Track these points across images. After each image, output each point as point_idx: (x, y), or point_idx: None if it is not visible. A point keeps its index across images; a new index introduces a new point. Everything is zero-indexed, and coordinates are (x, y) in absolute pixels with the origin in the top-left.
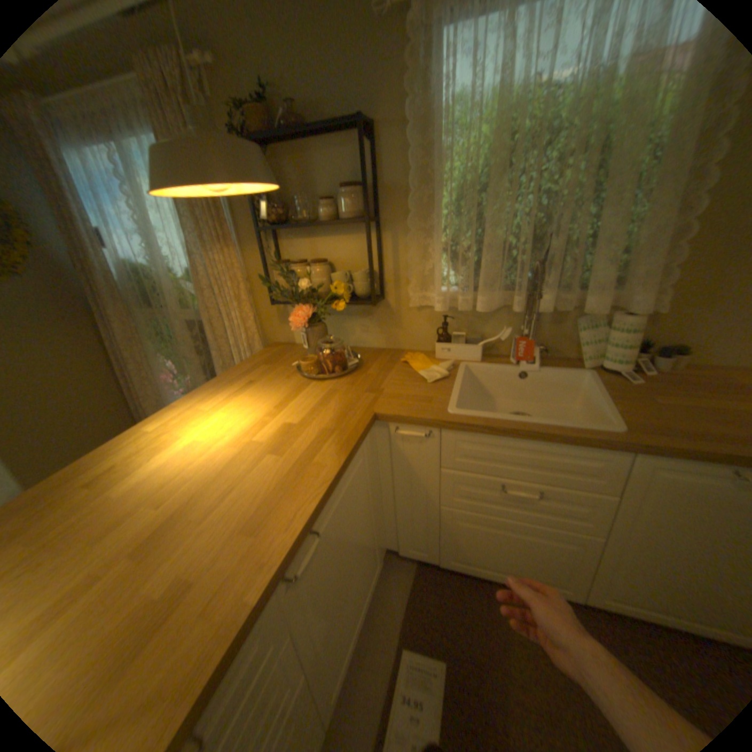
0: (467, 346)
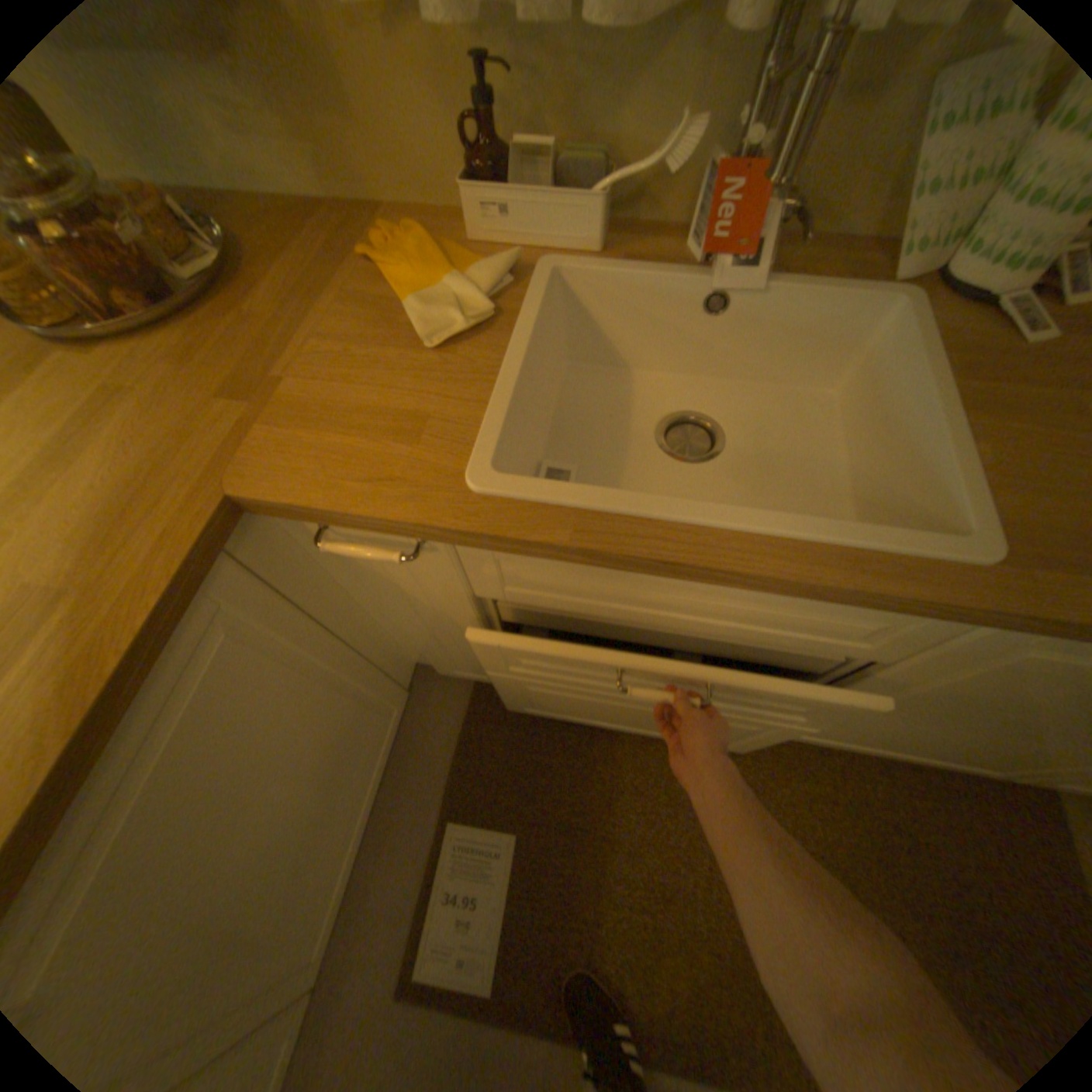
0: (560, 193)
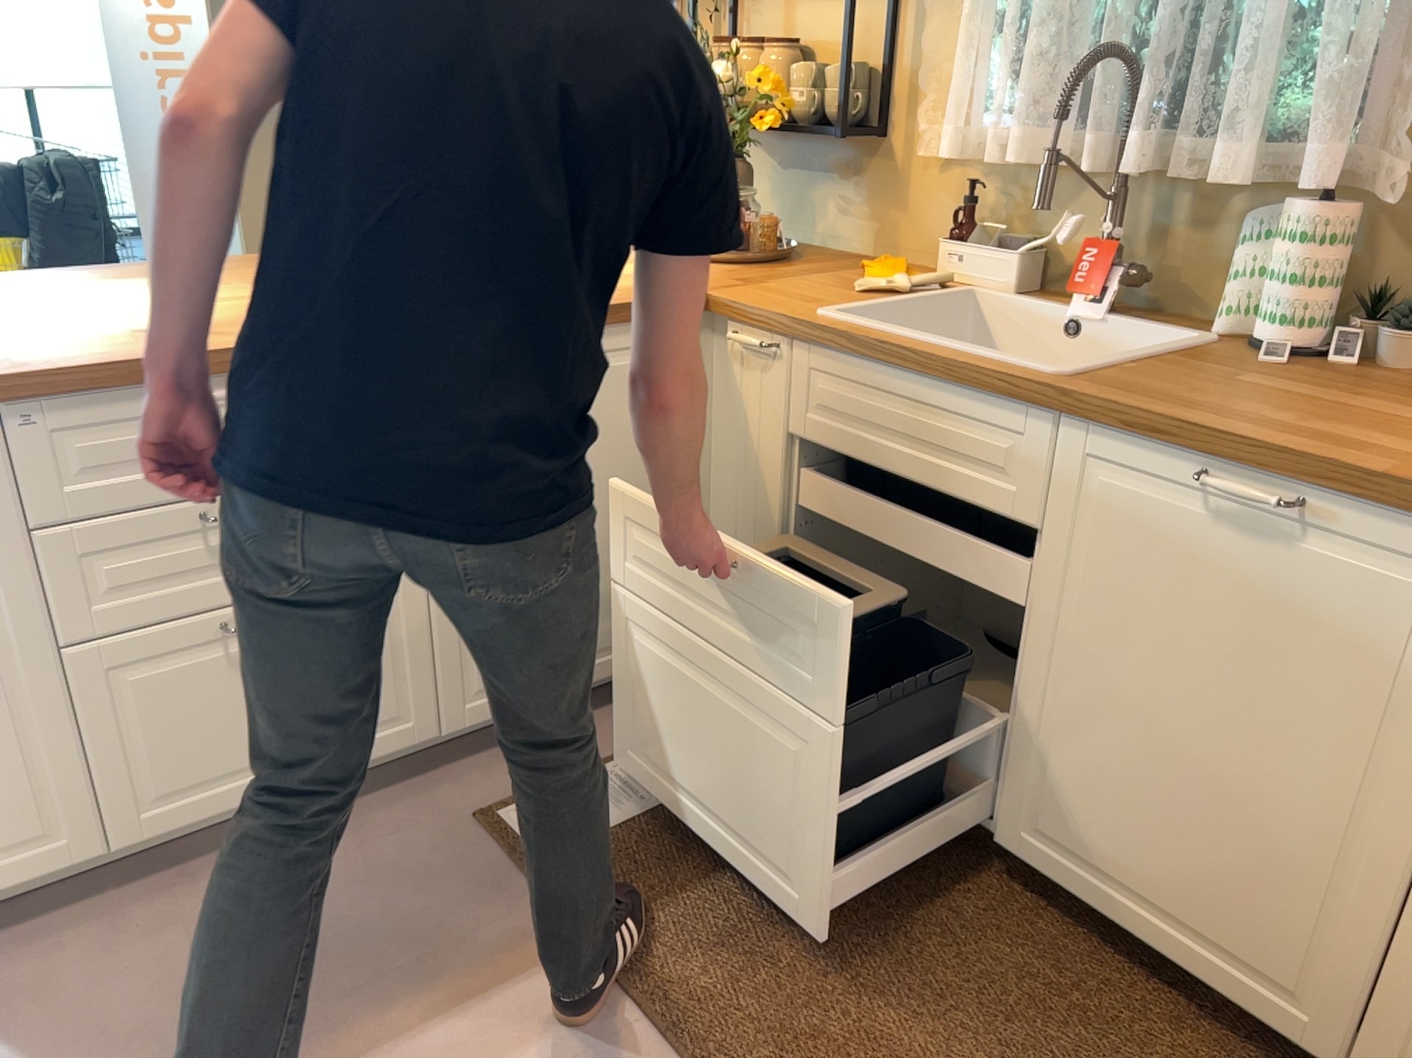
0: (991, 254)
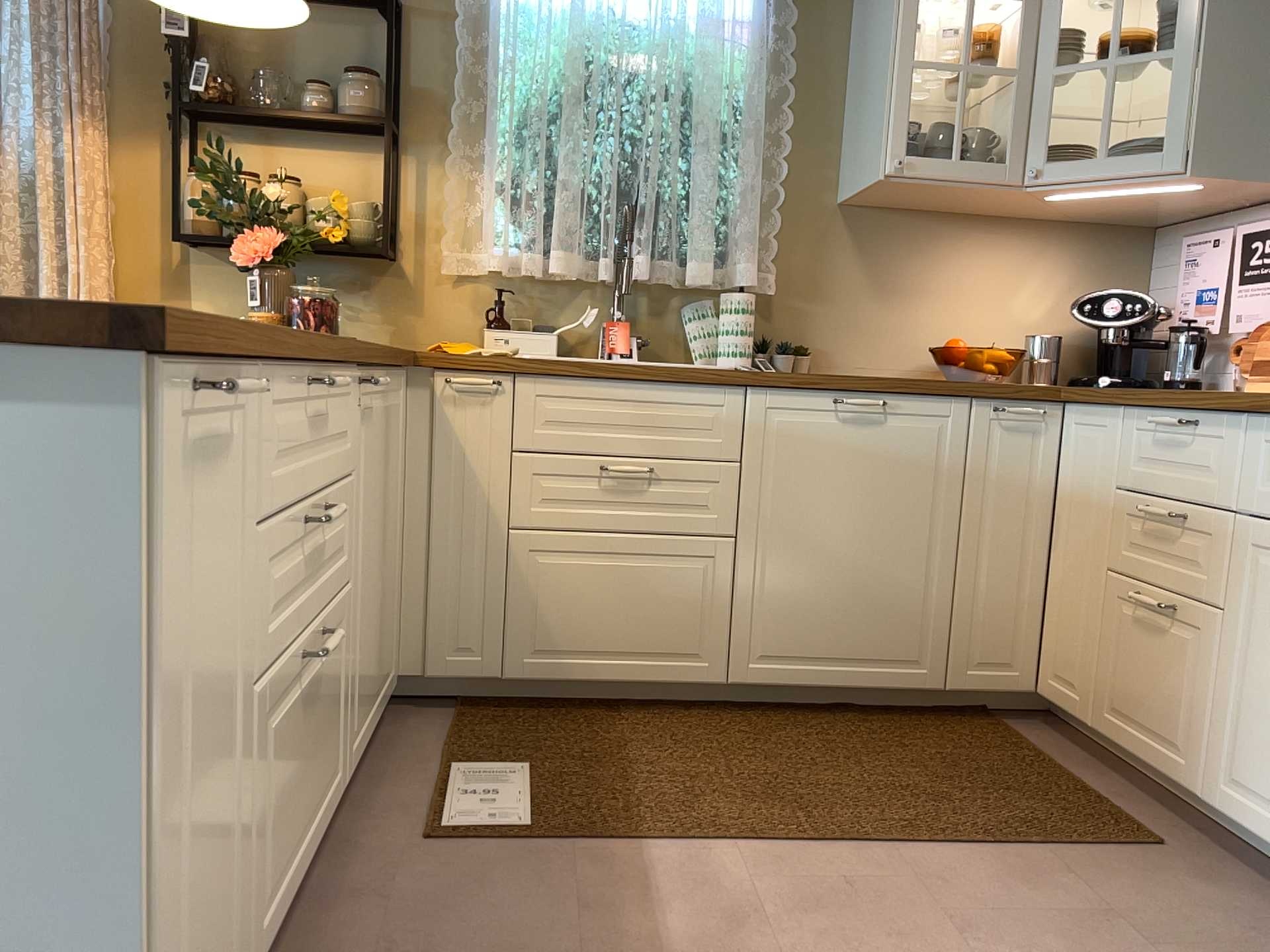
0: (536, 333)
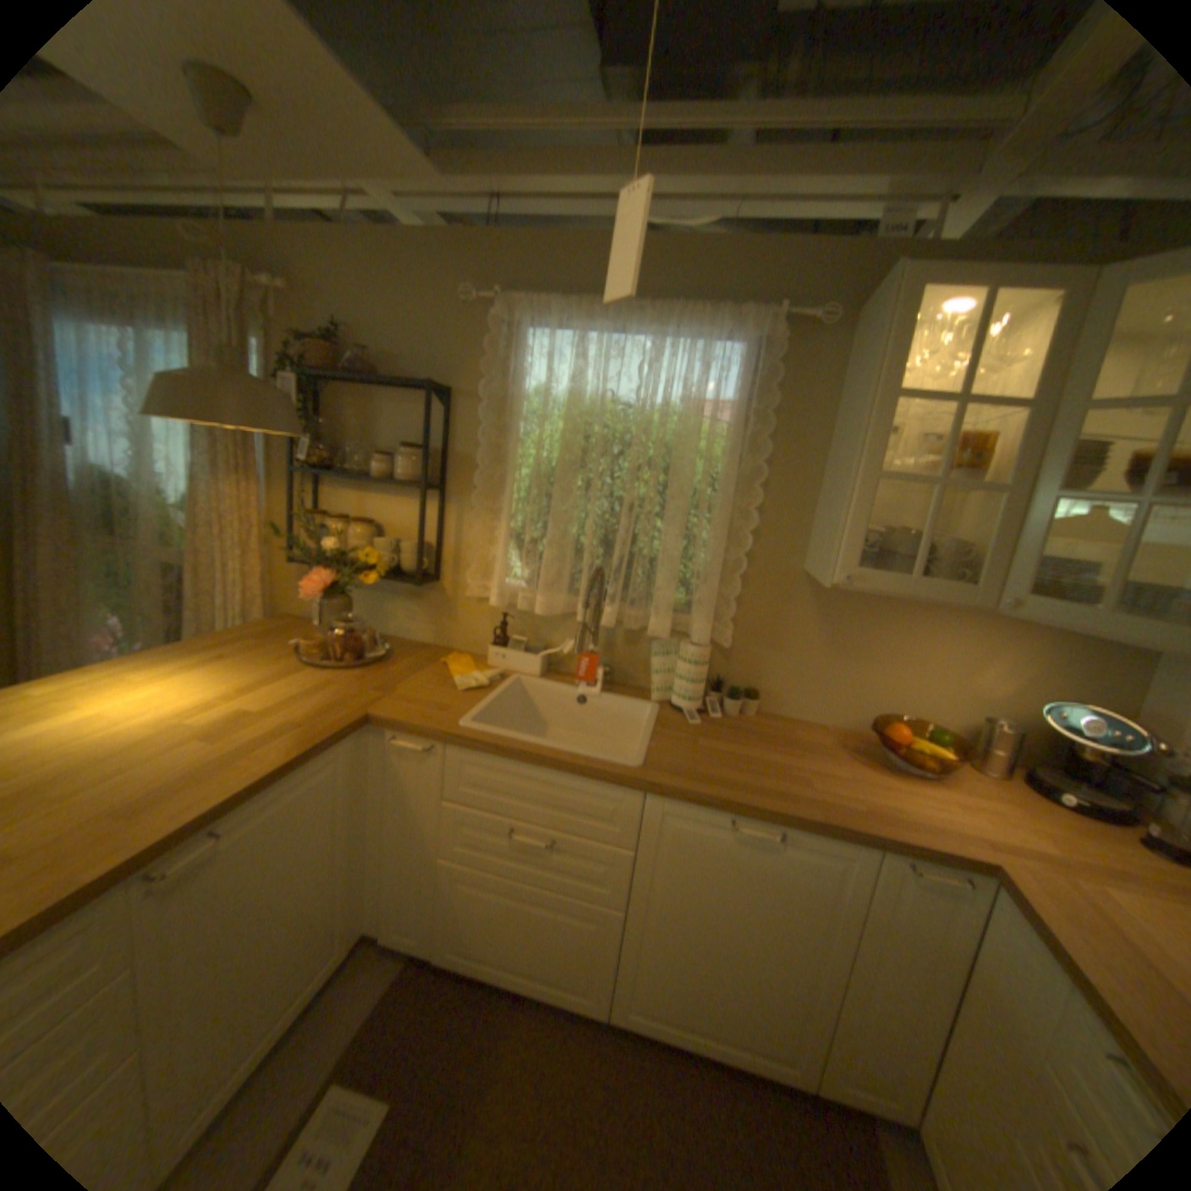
0: (524, 655)
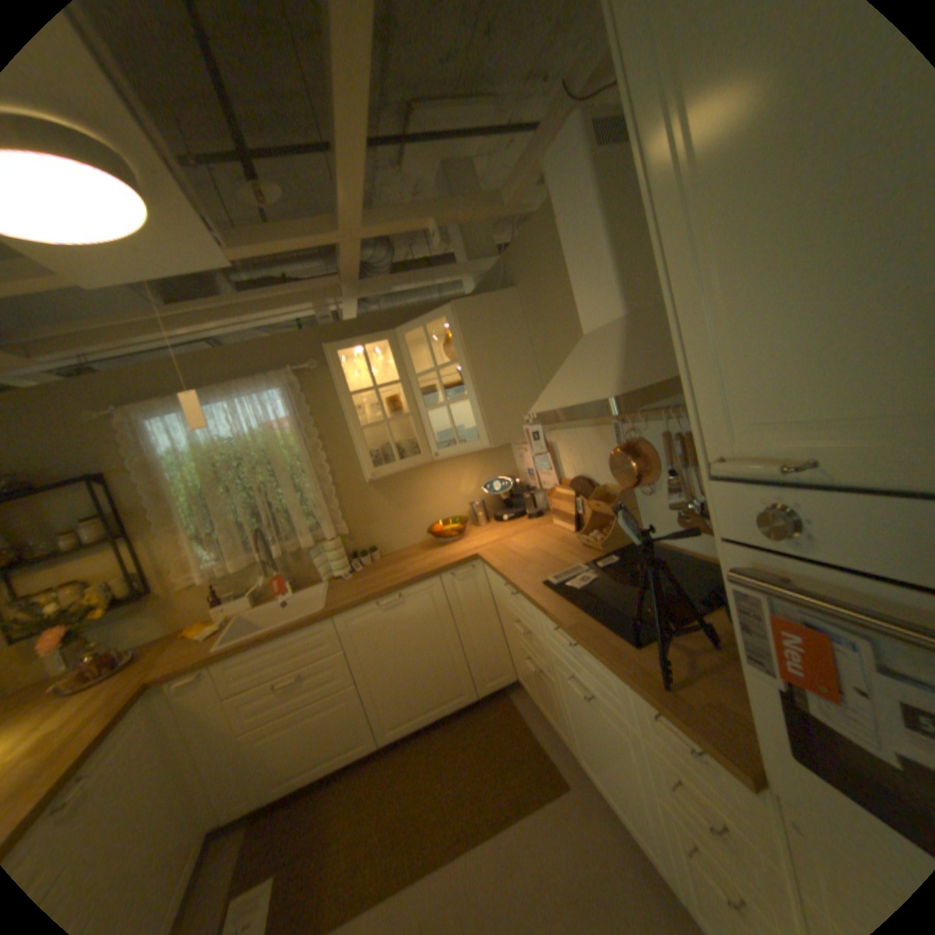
0: (236, 601)
